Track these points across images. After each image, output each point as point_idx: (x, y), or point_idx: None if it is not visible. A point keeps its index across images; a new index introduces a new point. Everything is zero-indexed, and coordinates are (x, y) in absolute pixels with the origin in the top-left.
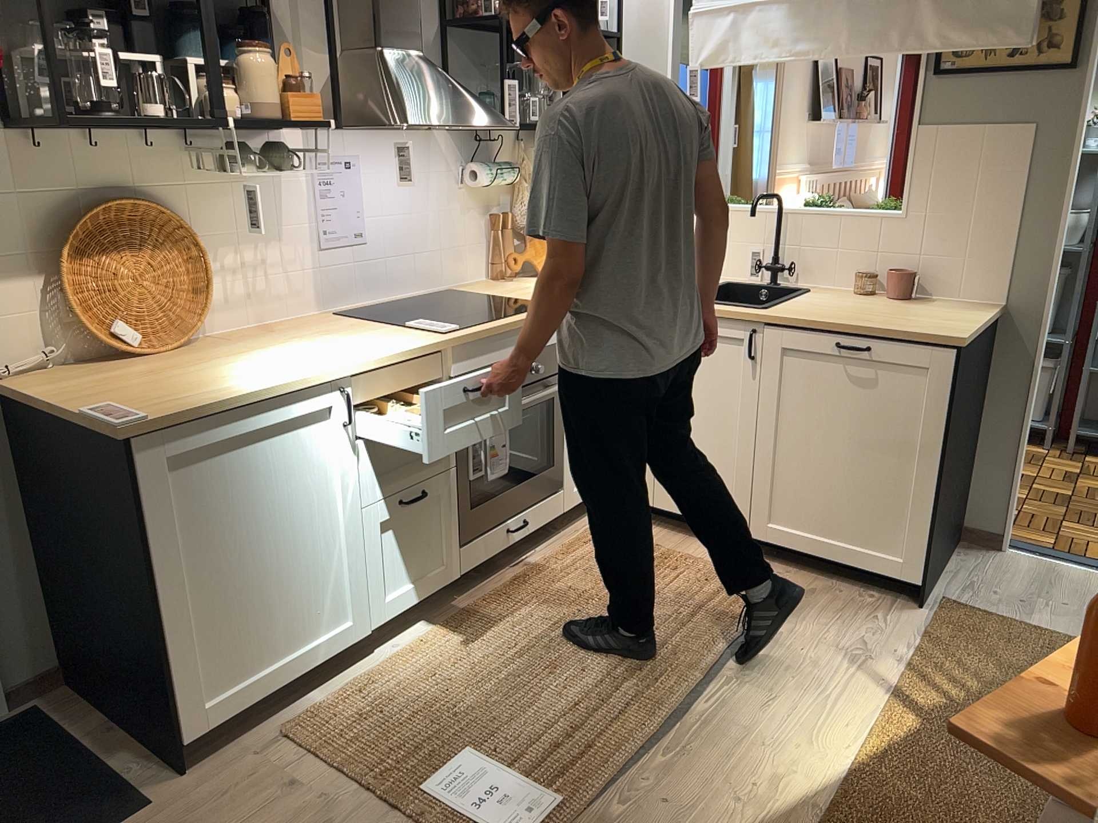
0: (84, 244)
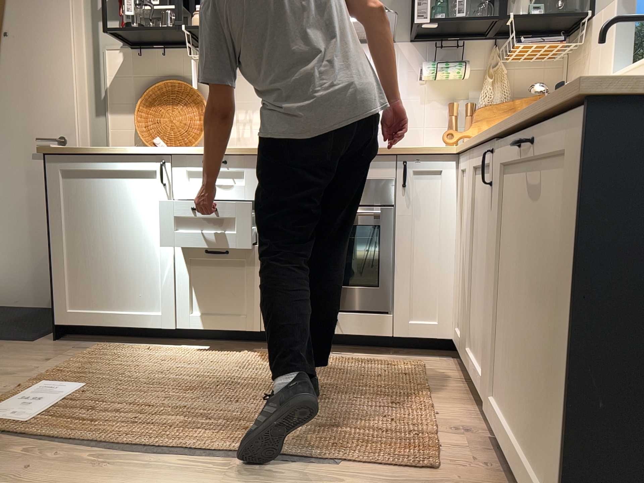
0: (152, 100)
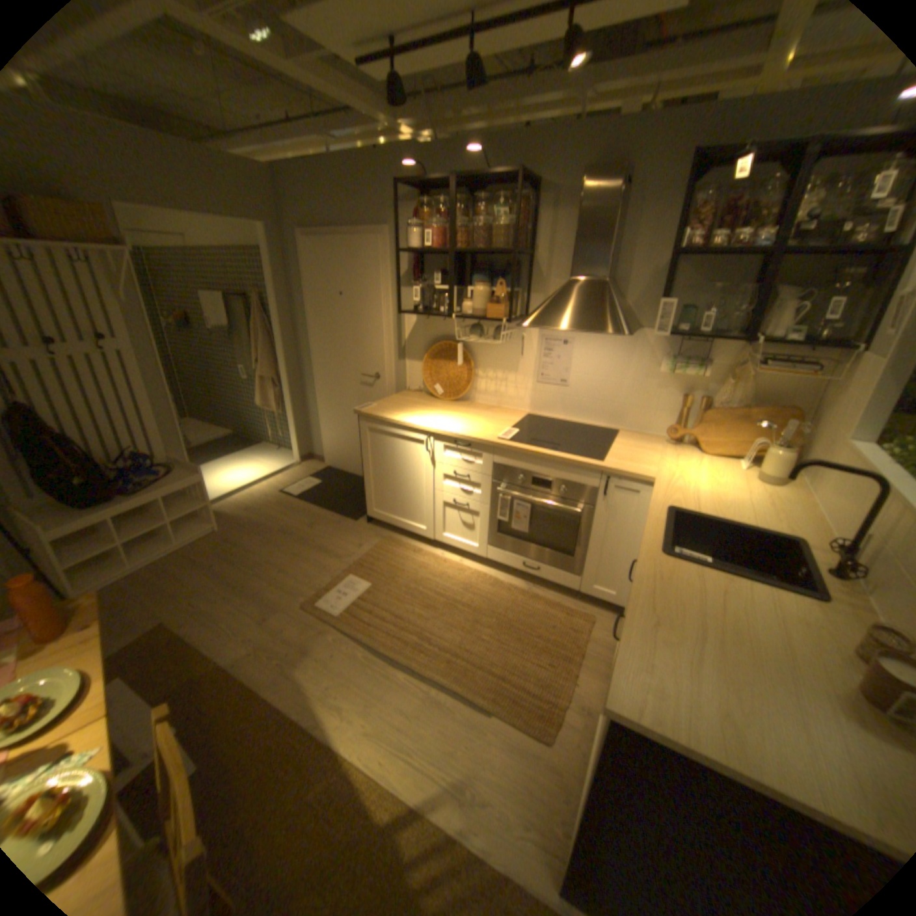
0: (435, 354)
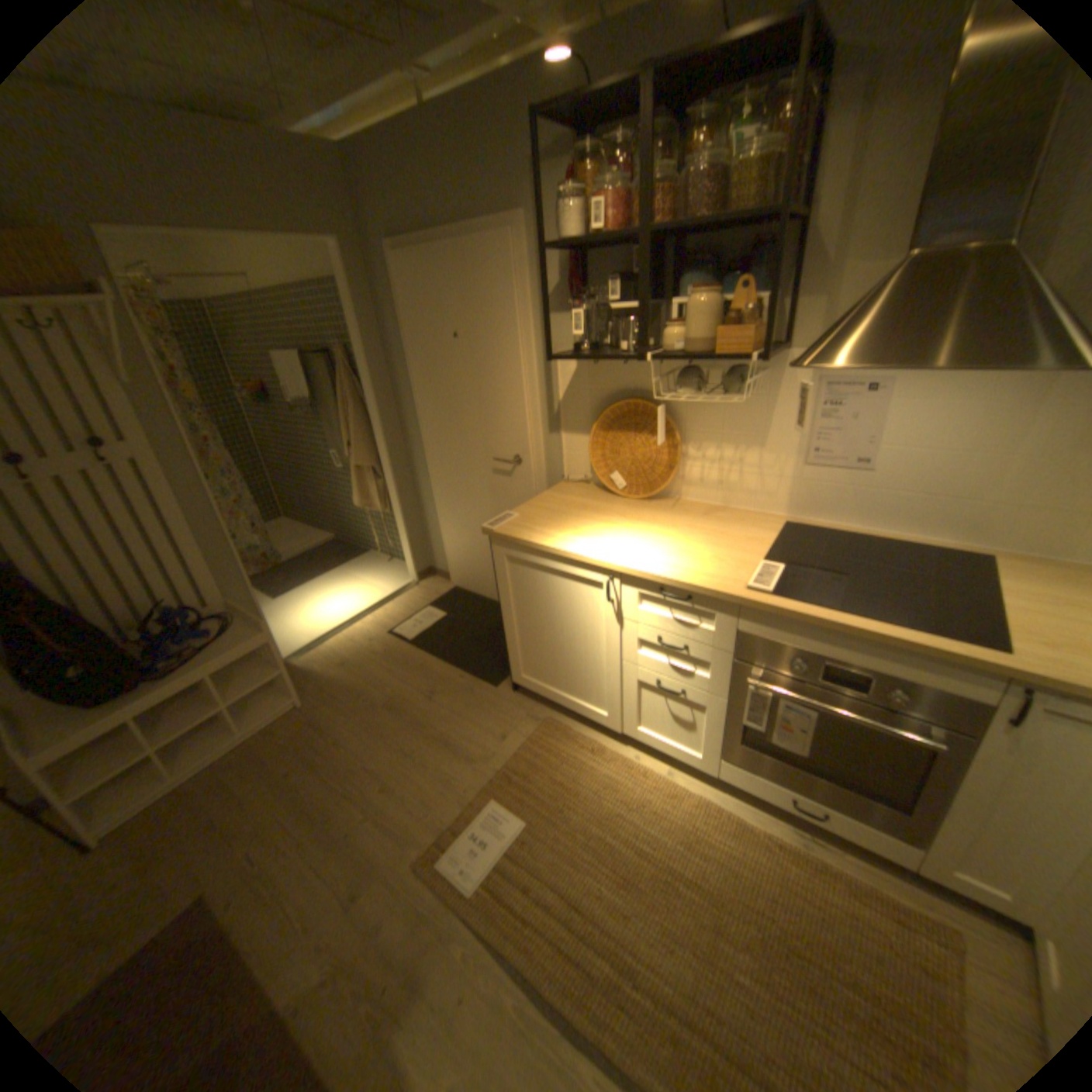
0: (611, 421)
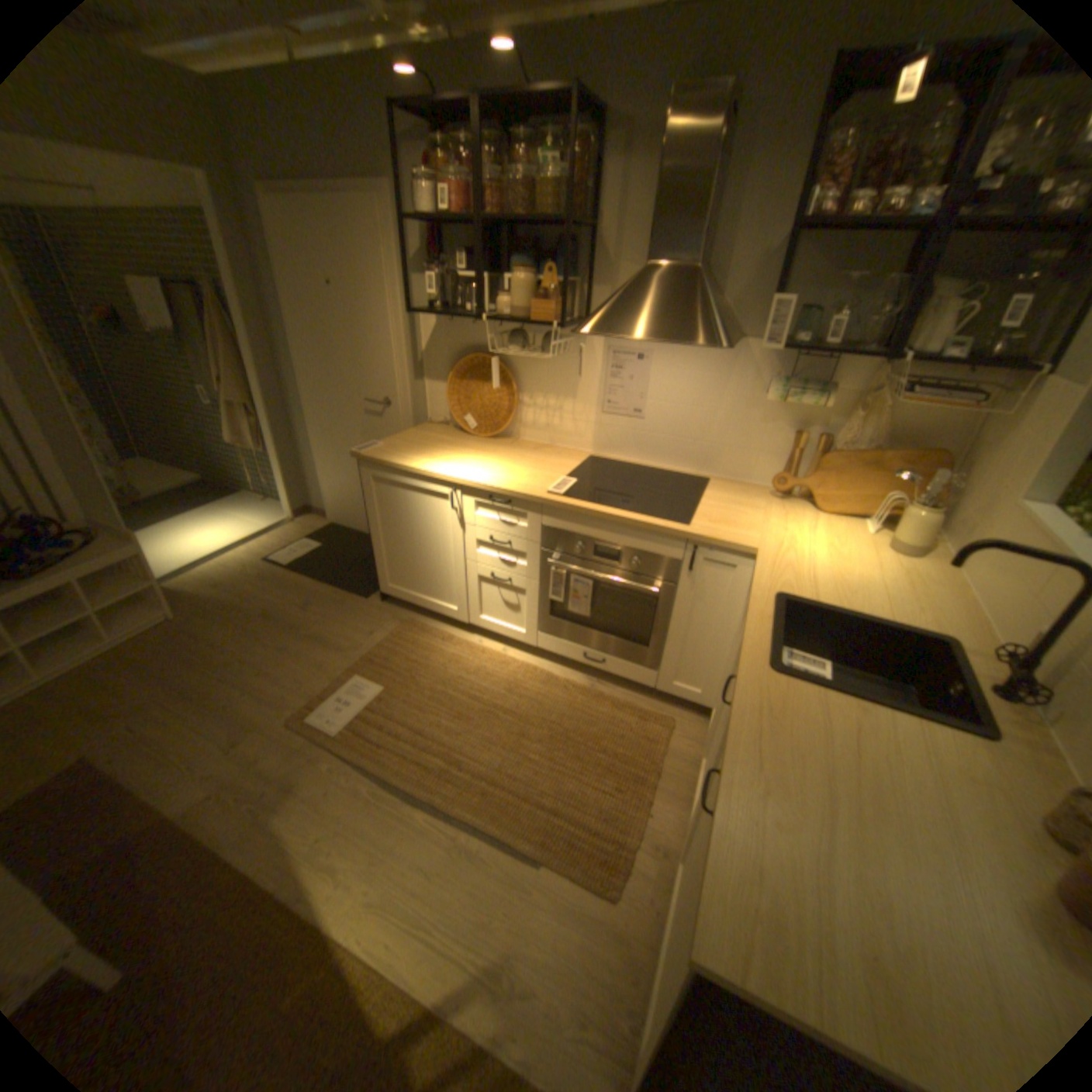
0: (465, 372)
